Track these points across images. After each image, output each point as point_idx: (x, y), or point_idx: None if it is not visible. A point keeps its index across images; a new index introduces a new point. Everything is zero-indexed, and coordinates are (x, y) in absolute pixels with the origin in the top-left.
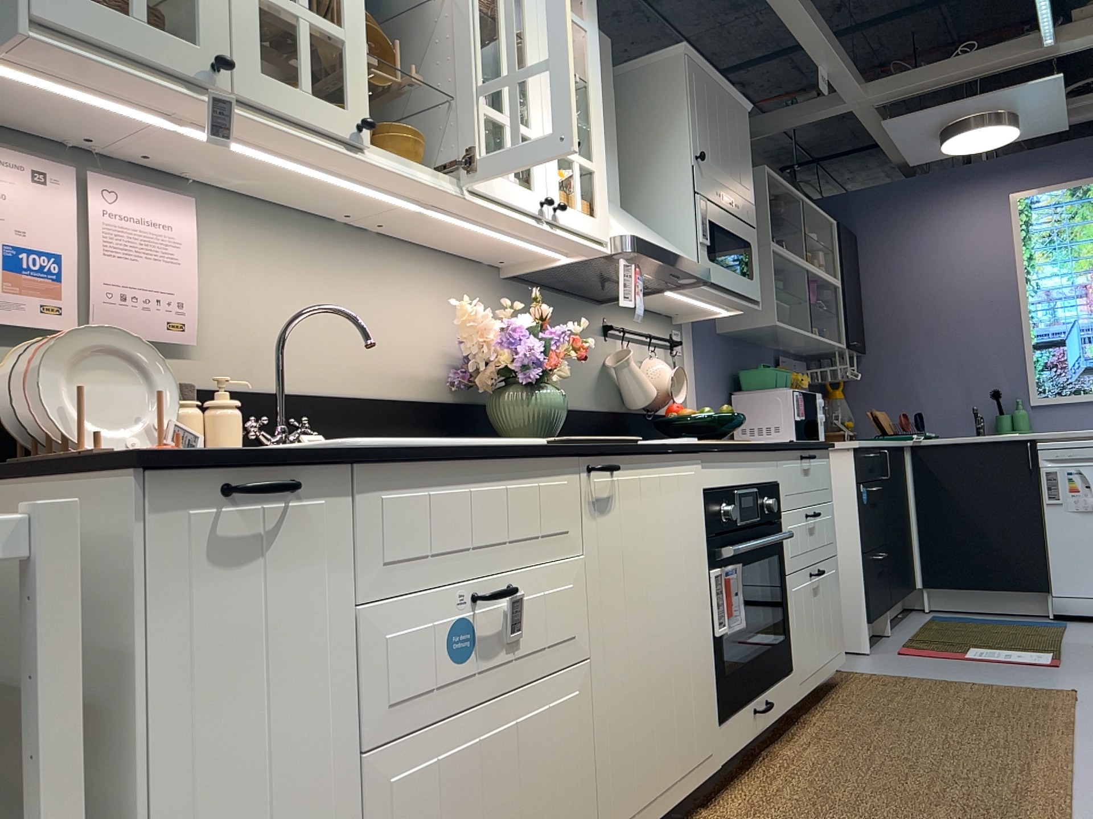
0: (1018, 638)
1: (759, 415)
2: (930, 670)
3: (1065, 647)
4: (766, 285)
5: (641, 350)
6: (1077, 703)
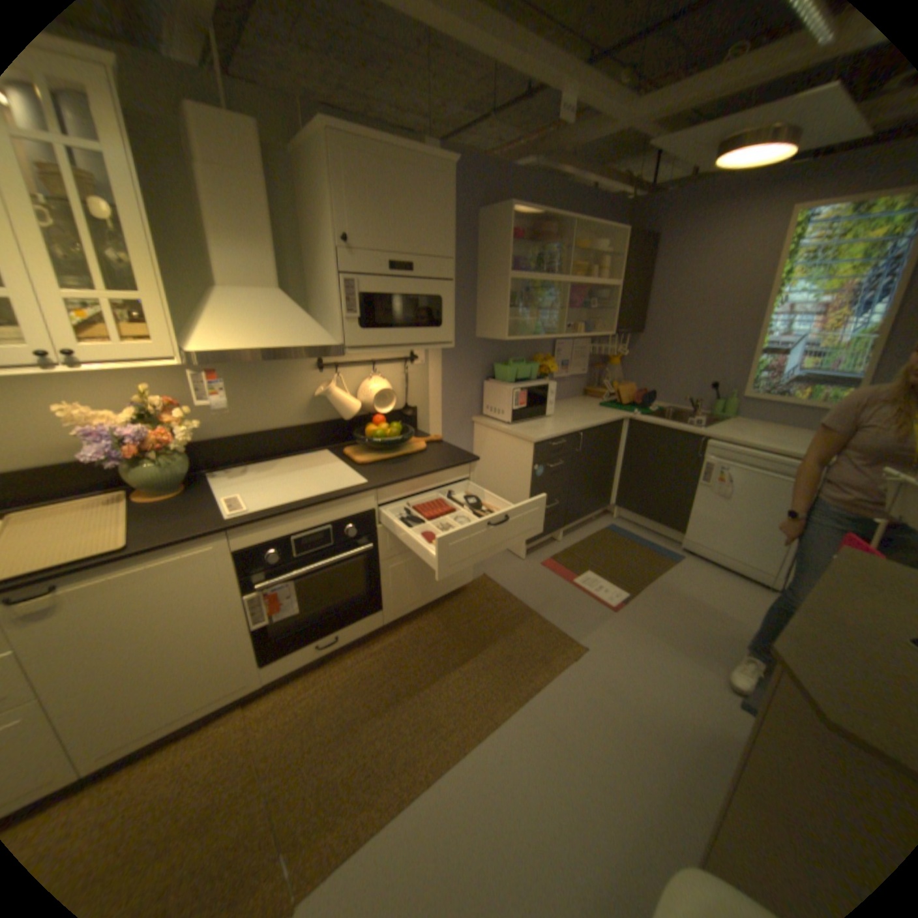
0: (629, 571)
1: (496, 399)
2: (534, 591)
3: (646, 591)
4: (503, 307)
5: (367, 371)
6: (569, 667)
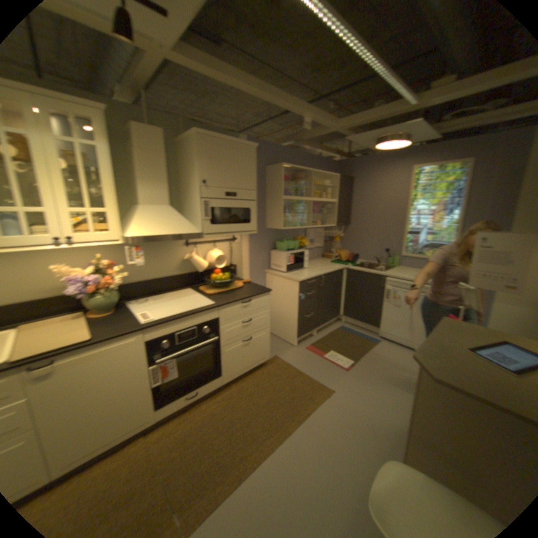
0: (352, 349)
1: (276, 260)
2: (302, 363)
3: (361, 359)
4: (278, 213)
5: (209, 246)
6: (325, 401)
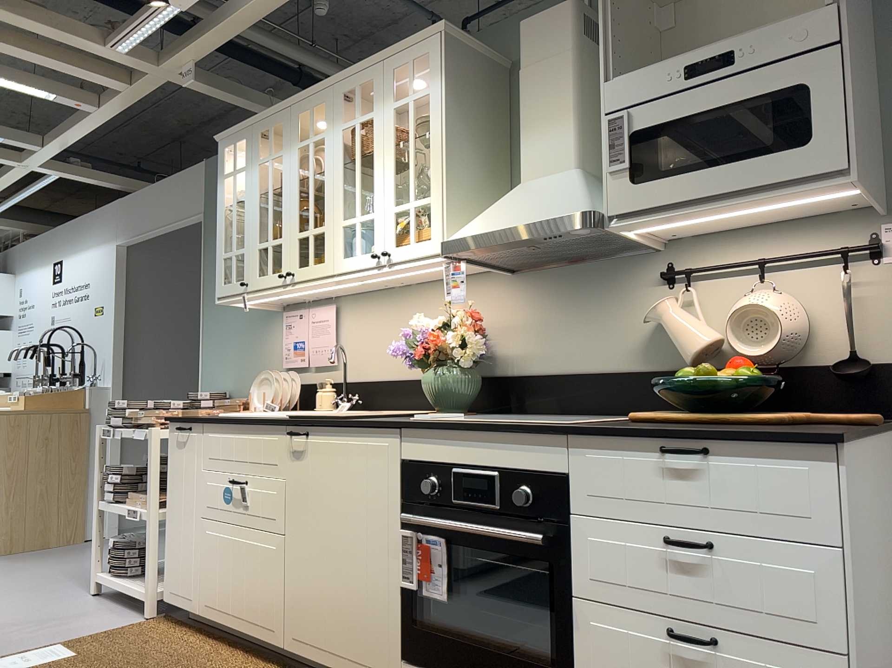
0: None
1: None
2: None
3: None
4: None
5: (754, 283)
6: None
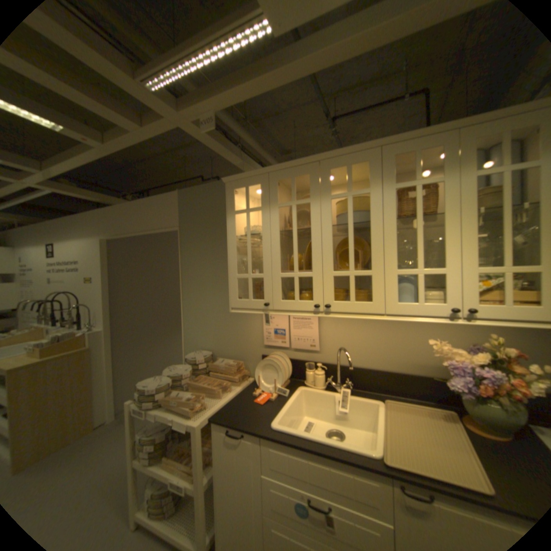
0: None
1: None
2: None
3: None
4: None
5: None
6: None
